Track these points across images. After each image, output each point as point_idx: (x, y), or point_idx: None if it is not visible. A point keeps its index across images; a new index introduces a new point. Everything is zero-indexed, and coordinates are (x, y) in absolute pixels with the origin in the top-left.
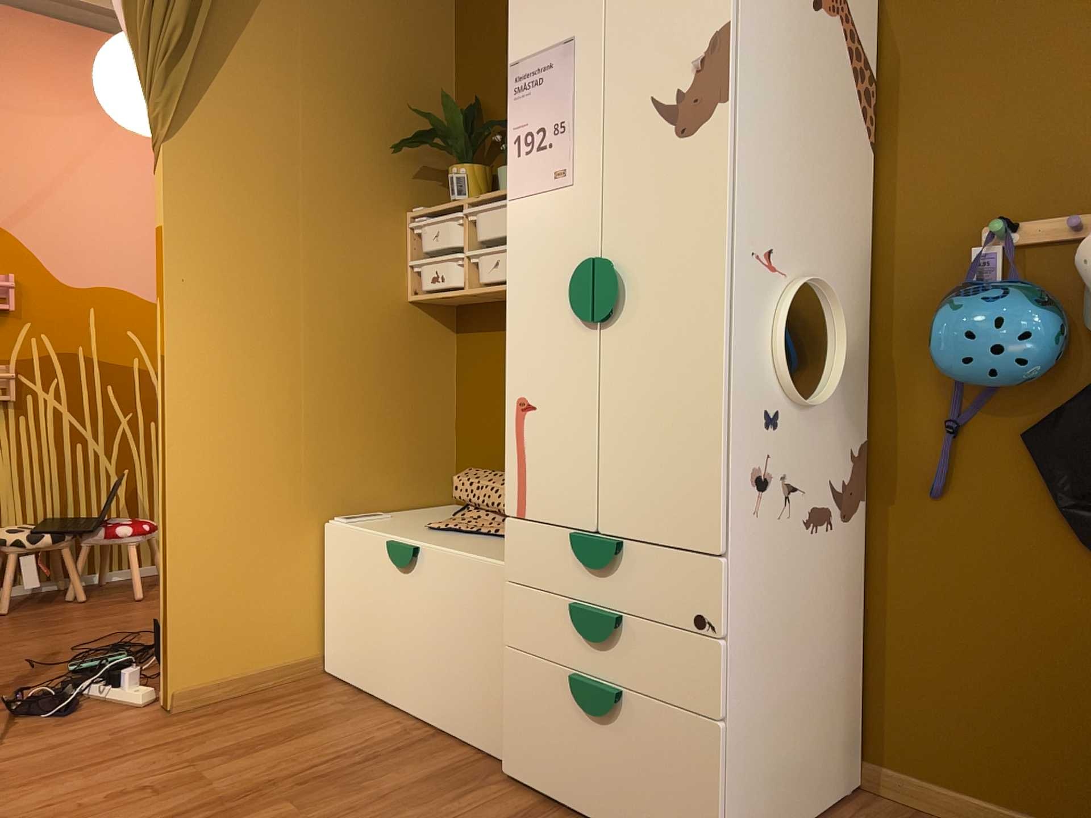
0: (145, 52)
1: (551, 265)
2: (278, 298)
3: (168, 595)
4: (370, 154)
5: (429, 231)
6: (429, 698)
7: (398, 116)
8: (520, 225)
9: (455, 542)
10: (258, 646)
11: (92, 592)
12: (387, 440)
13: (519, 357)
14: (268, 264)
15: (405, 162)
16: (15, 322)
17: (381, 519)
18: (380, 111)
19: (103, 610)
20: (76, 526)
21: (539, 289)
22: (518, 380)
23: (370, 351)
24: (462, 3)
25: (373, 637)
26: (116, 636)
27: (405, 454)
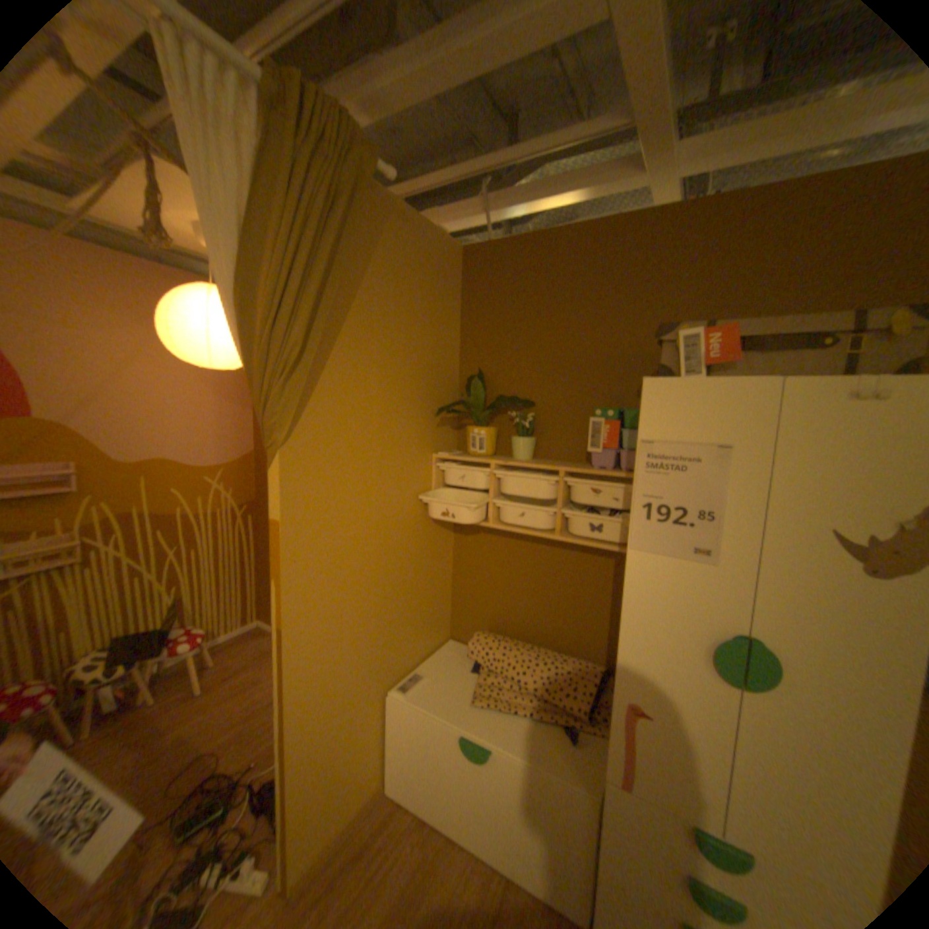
0: (253, 360)
1: (683, 620)
2: (359, 548)
3: (287, 814)
4: (414, 417)
5: (455, 473)
6: (500, 855)
7: (429, 384)
8: (644, 574)
9: (514, 738)
10: (346, 807)
11: (155, 689)
12: (419, 617)
13: (634, 675)
14: (353, 524)
15: (432, 417)
16: (73, 499)
17: (424, 683)
18: (419, 382)
19: (174, 719)
20: (140, 648)
21: (665, 633)
22: (633, 692)
23: (411, 561)
24: (467, 294)
25: (439, 793)
26: (198, 763)
27: (427, 620)
